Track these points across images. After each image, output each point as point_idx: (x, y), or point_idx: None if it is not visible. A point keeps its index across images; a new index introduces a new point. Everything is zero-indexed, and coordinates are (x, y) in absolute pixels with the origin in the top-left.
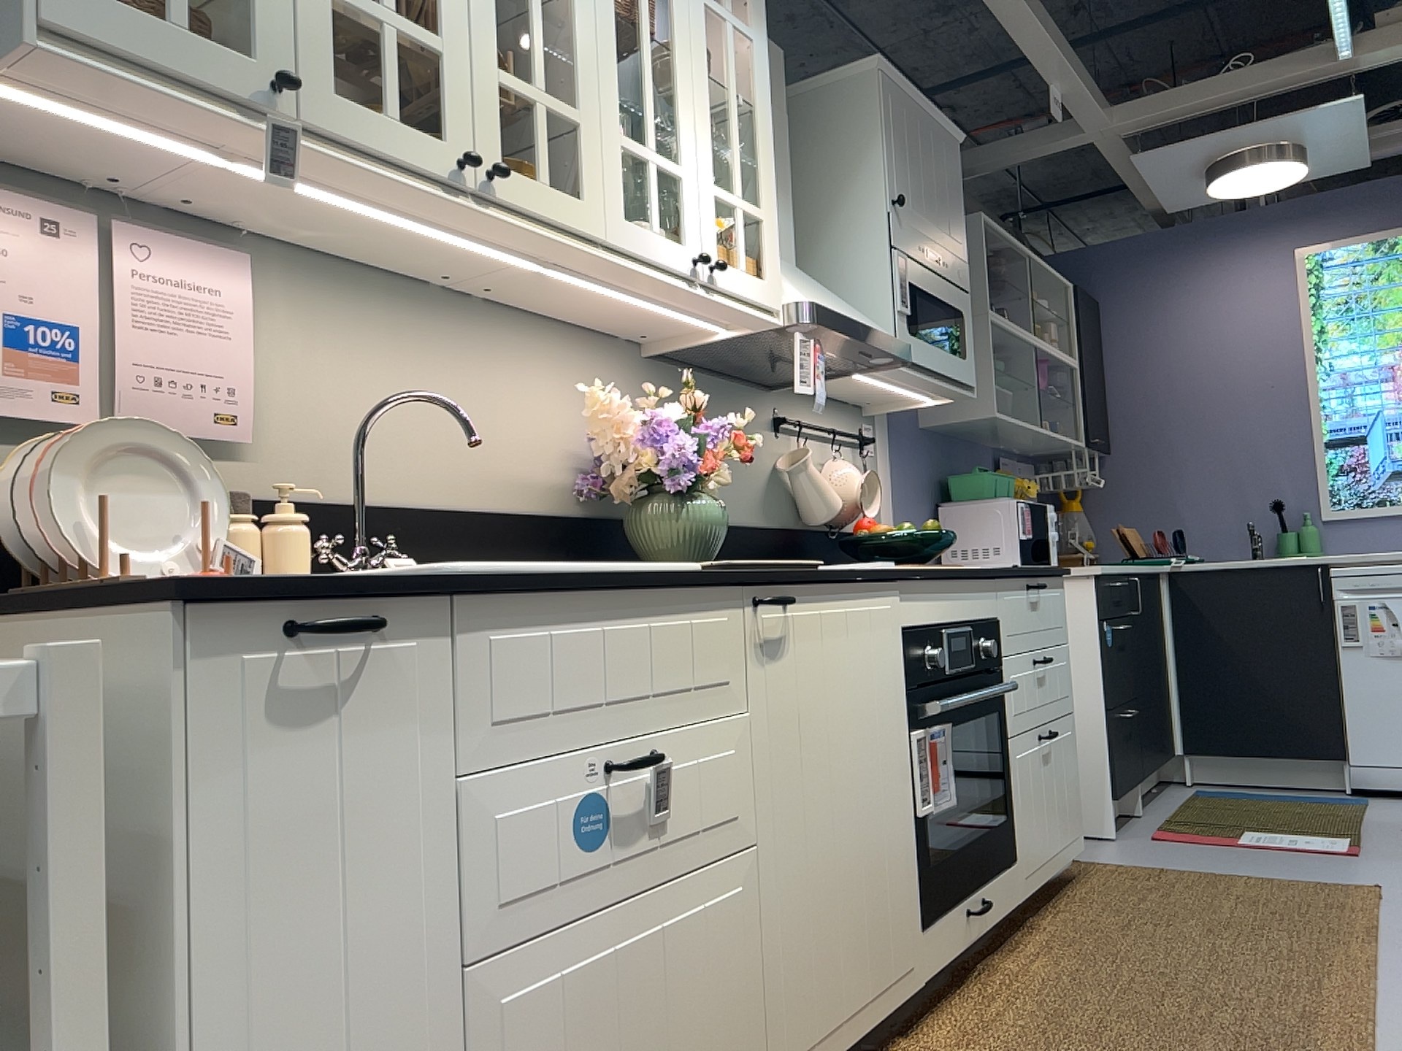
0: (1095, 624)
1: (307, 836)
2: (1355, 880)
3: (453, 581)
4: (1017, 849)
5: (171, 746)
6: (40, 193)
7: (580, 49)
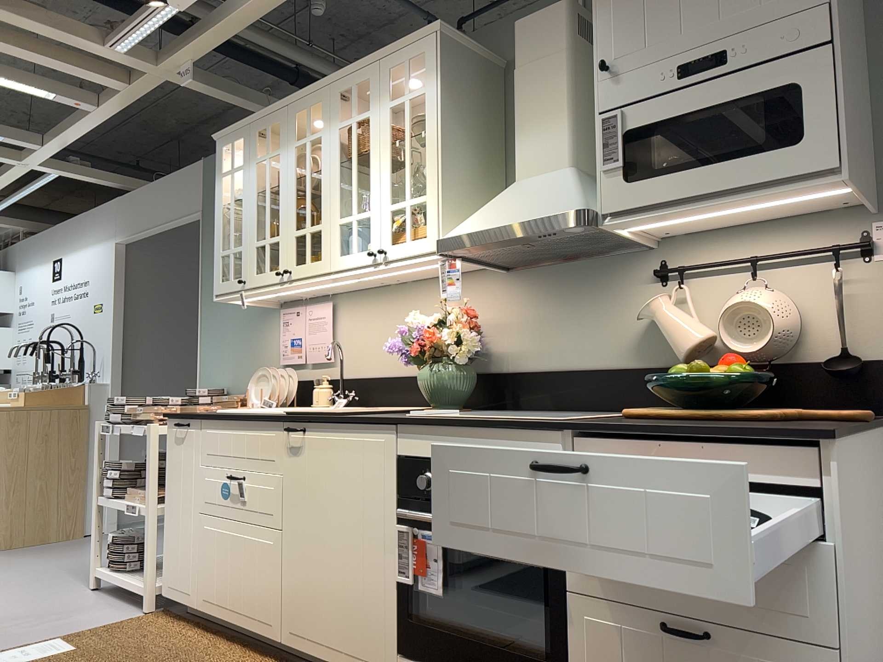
0: None
1: (179, 467)
2: None
3: (197, 415)
4: None
5: (167, 444)
6: (298, 304)
7: (322, 196)
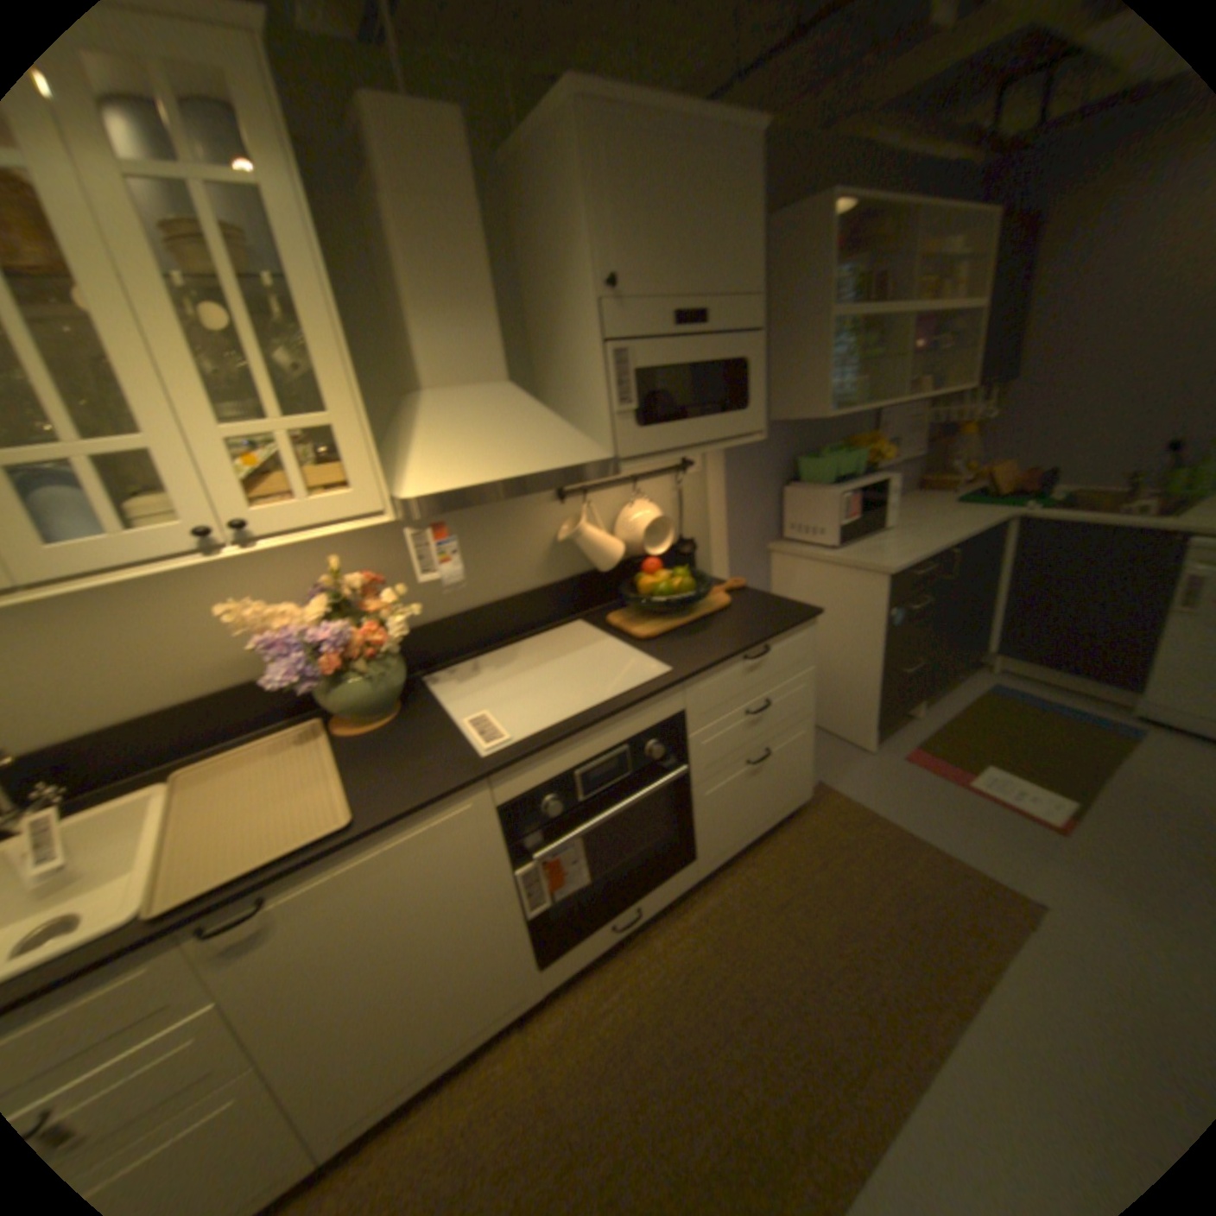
0: (884, 610)
1: None
2: (1032, 890)
3: None
4: (698, 853)
5: None
6: None
7: None
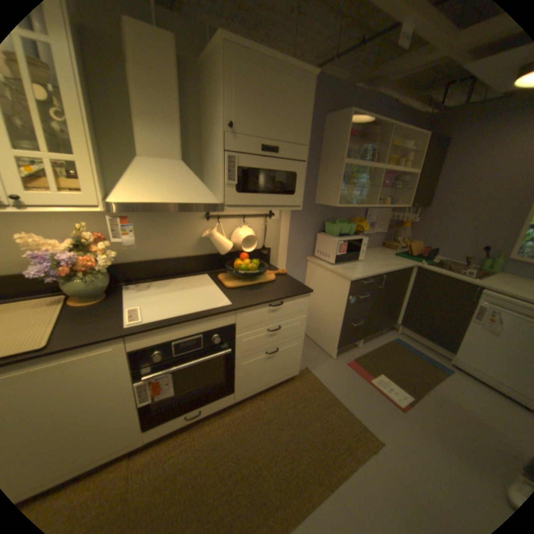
0: (346, 296)
1: None
2: (381, 434)
3: None
4: (235, 389)
5: None
6: None
7: None
